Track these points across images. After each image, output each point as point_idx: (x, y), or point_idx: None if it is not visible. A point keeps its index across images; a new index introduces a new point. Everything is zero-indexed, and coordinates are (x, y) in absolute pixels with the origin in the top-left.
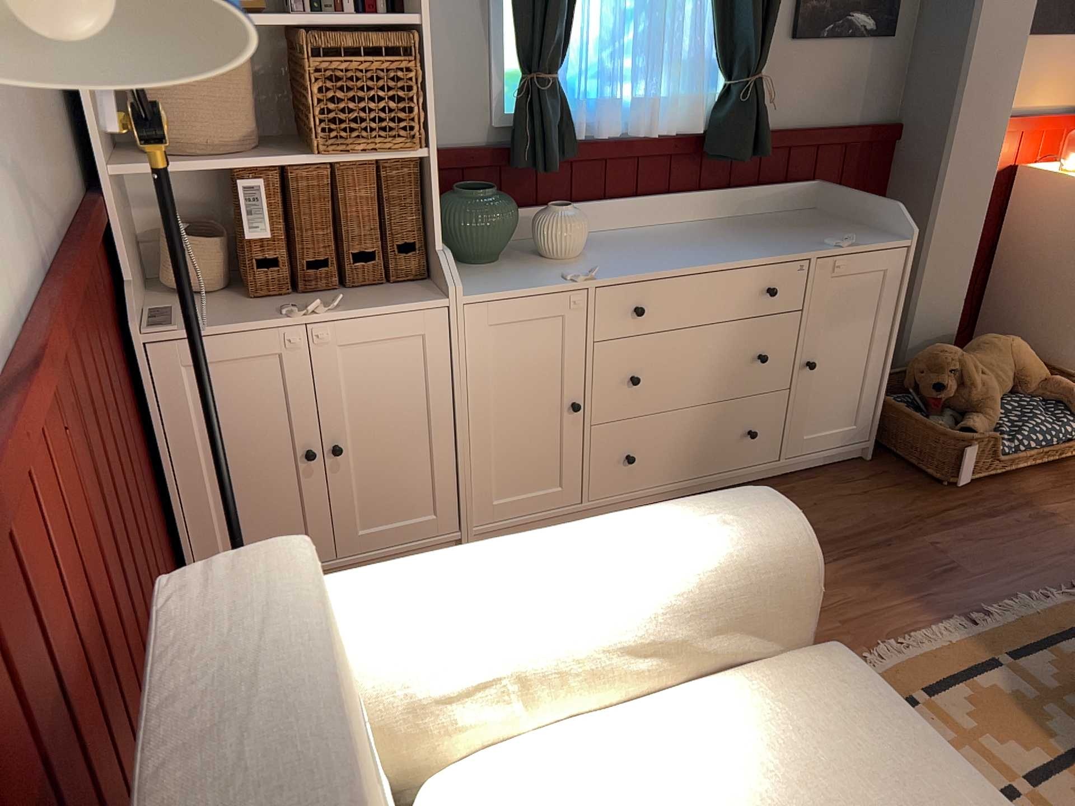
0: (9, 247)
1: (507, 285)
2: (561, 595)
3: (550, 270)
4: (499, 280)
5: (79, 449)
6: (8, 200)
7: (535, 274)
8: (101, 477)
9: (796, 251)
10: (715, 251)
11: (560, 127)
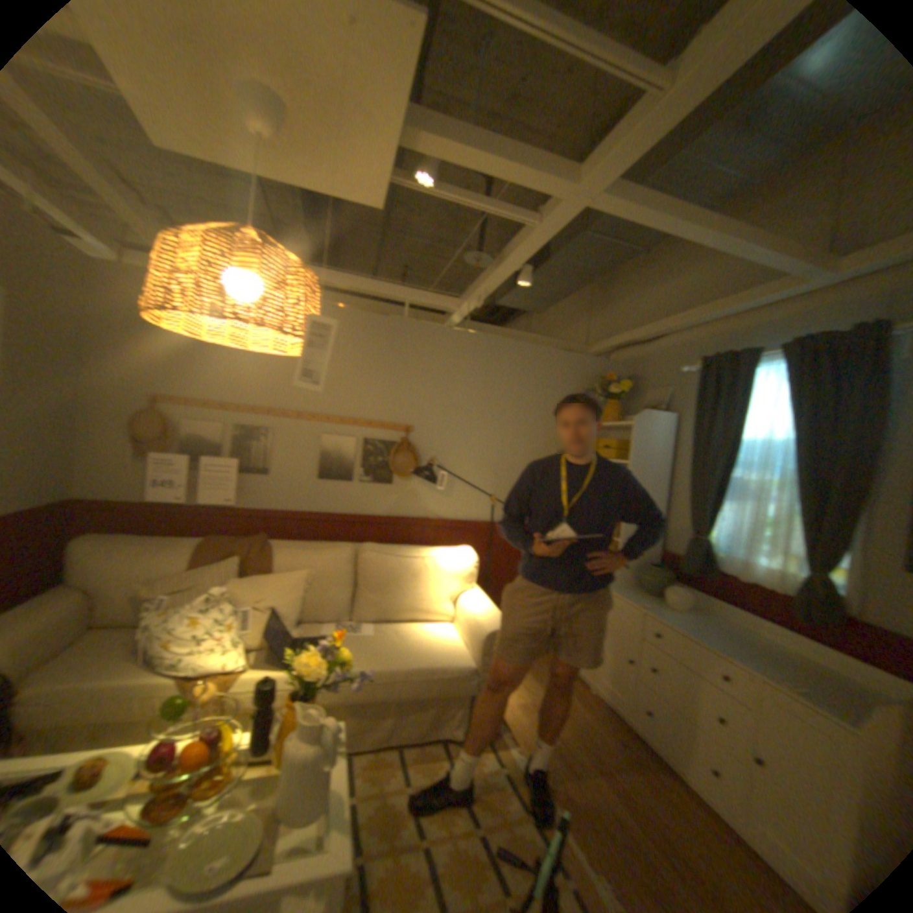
0: (488, 513)
1: (624, 596)
2: (467, 603)
3: (650, 604)
4: (630, 595)
5: (485, 549)
6: (496, 507)
7: (642, 601)
8: (495, 562)
9: (755, 670)
10: (727, 645)
11: (700, 558)
